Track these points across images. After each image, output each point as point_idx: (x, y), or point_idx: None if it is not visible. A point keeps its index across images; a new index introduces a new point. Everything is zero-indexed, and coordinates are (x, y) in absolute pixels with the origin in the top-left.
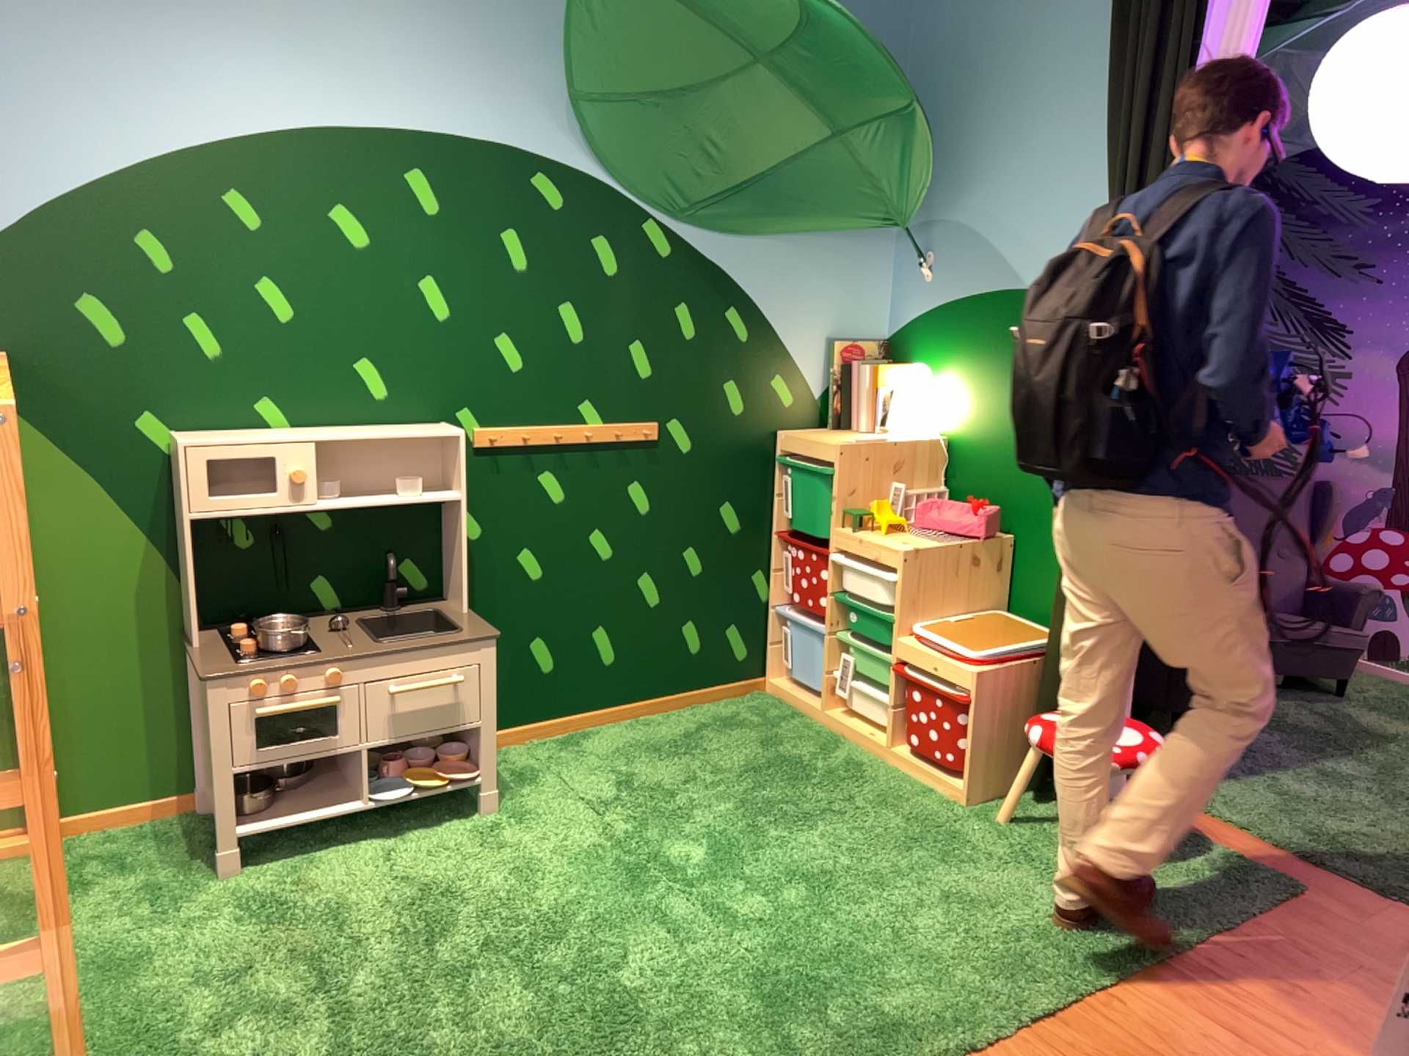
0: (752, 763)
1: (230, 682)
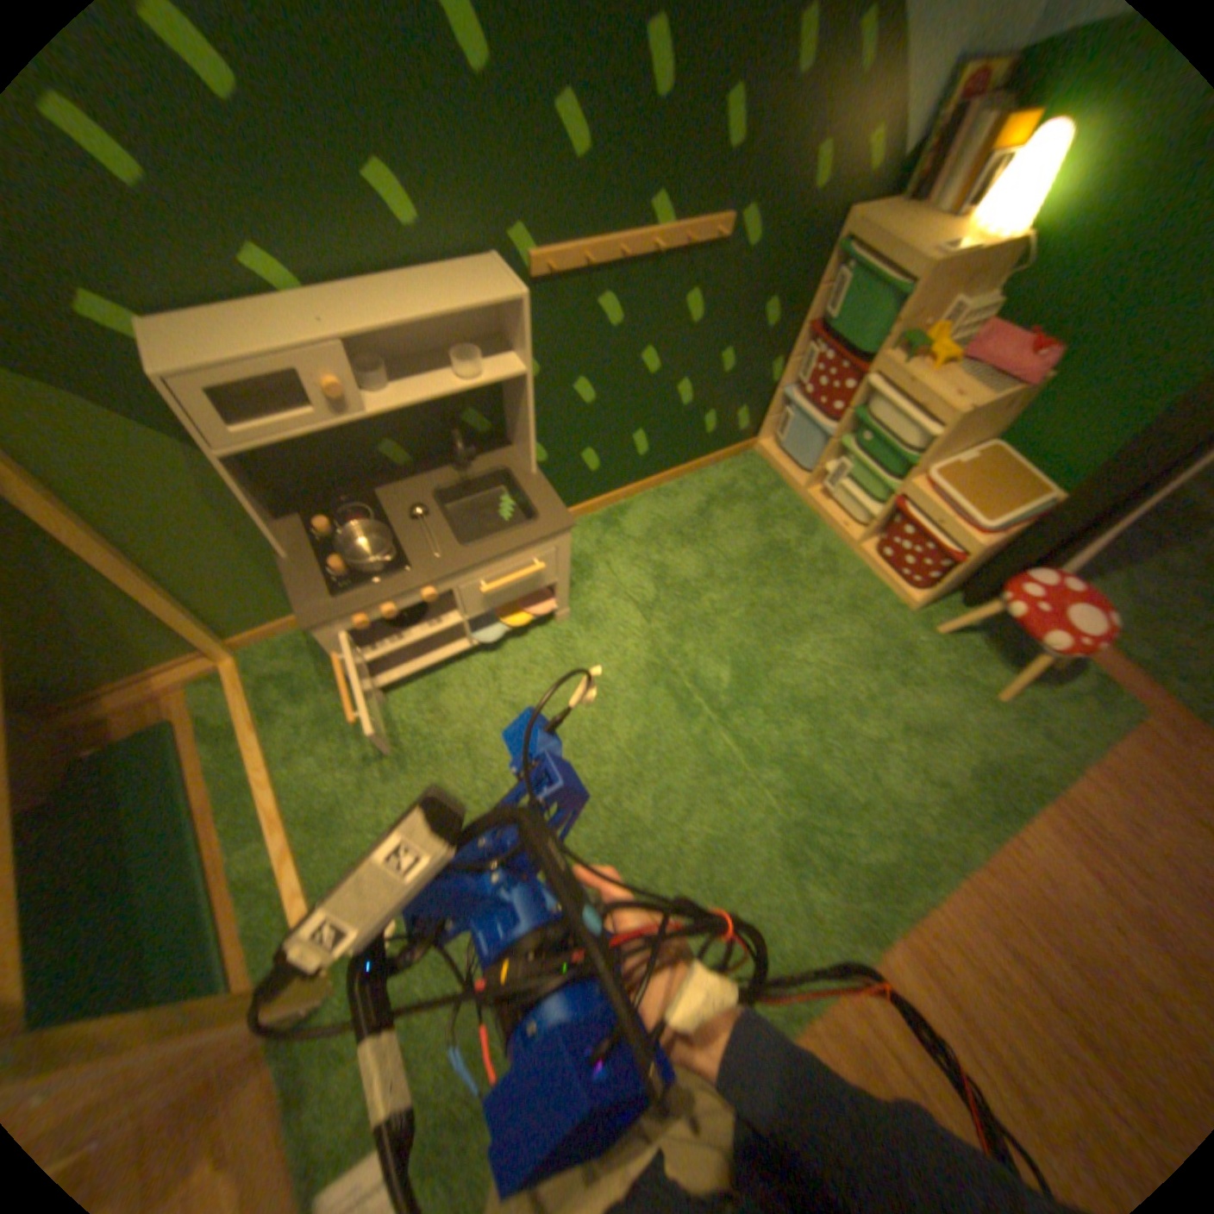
0: (755, 559)
1: (322, 630)
